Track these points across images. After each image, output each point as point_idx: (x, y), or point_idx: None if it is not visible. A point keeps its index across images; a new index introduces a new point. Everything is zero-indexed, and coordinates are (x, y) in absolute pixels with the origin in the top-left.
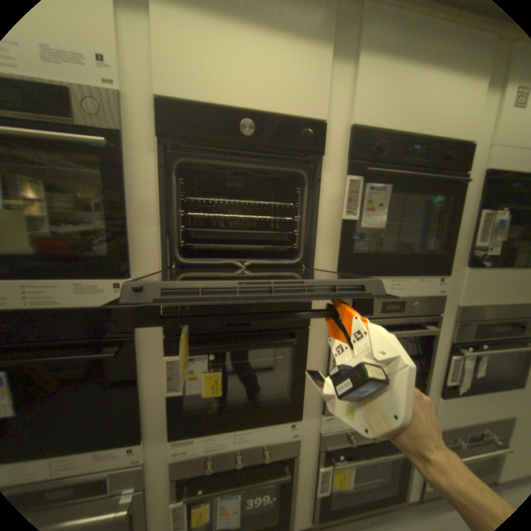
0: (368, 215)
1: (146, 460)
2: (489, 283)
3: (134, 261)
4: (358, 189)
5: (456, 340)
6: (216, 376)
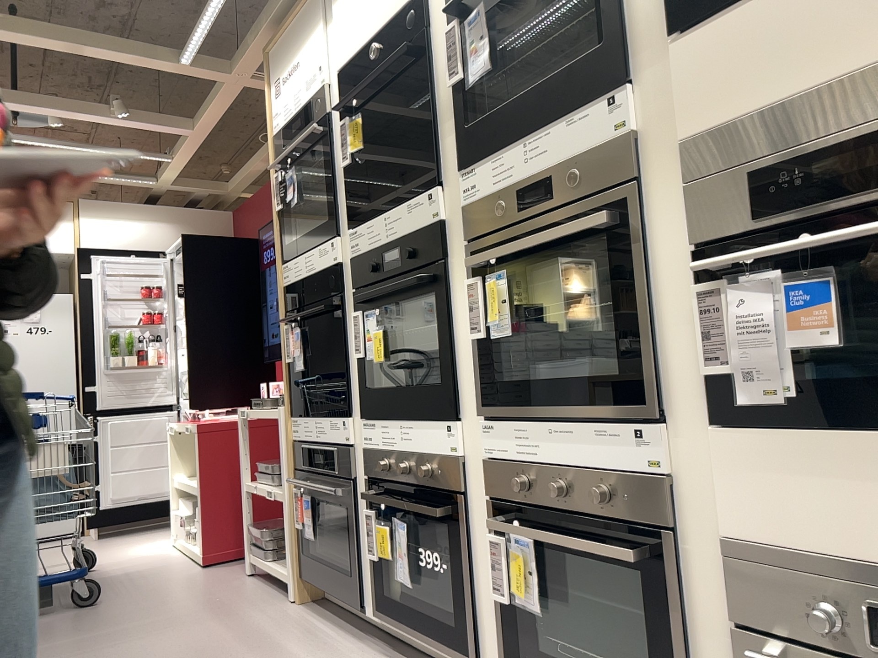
0: (472, 64)
1: (354, 445)
2: (739, 46)
3: (338, 220)
4: (453, 40)
5: (689, 233)
6: (378, 334)
